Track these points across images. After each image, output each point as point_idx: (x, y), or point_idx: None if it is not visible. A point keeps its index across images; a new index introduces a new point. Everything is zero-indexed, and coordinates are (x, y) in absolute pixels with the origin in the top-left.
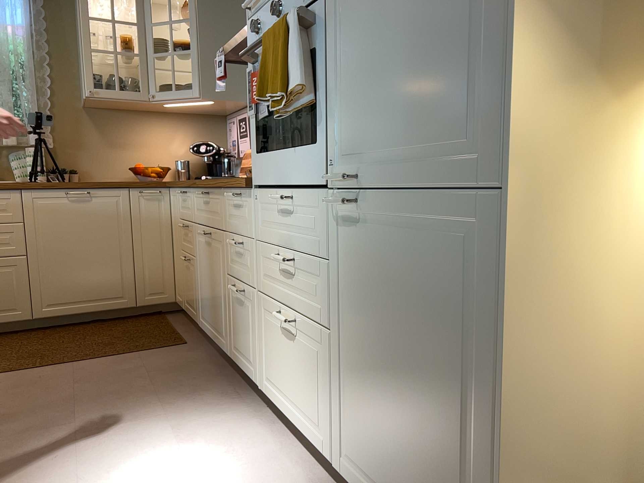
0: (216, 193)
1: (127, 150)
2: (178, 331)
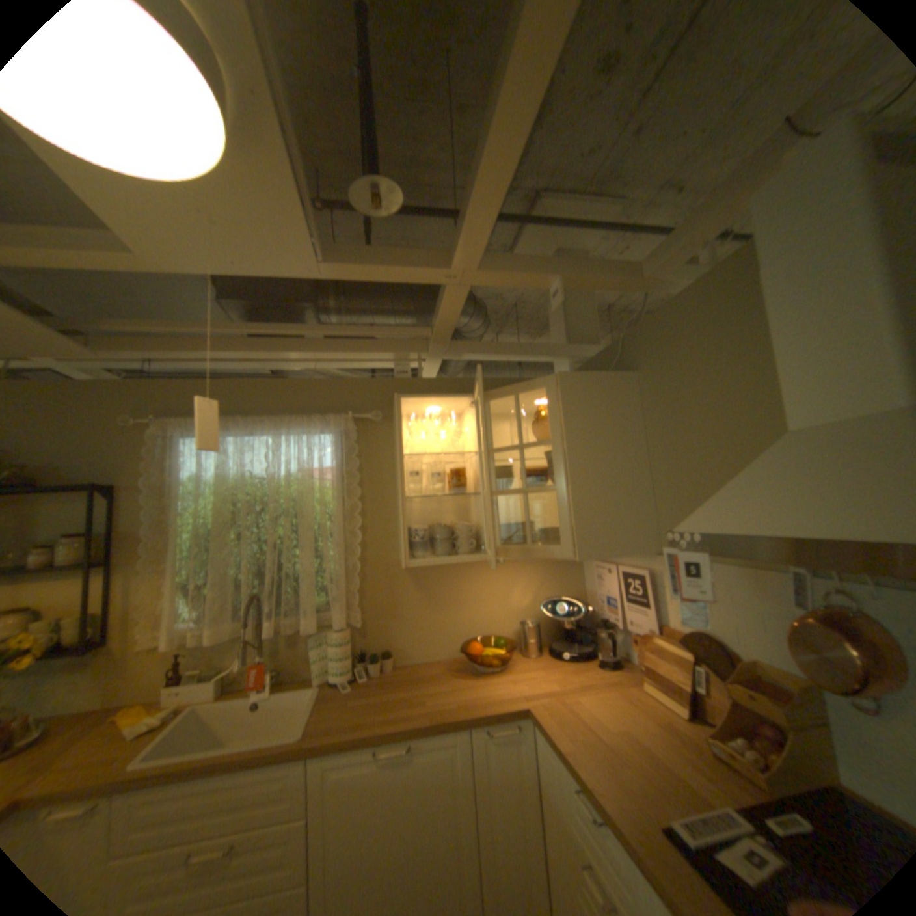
0: None
1: (455, 612)
2: None
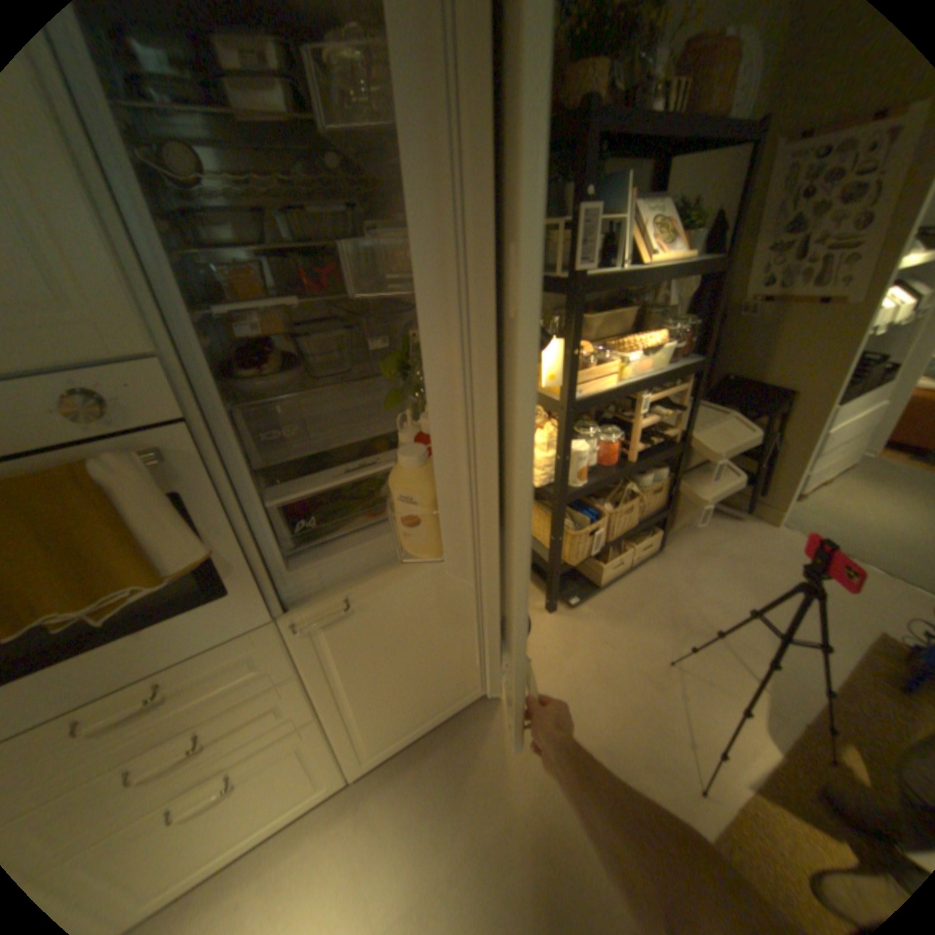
0: None
1: None
2: None
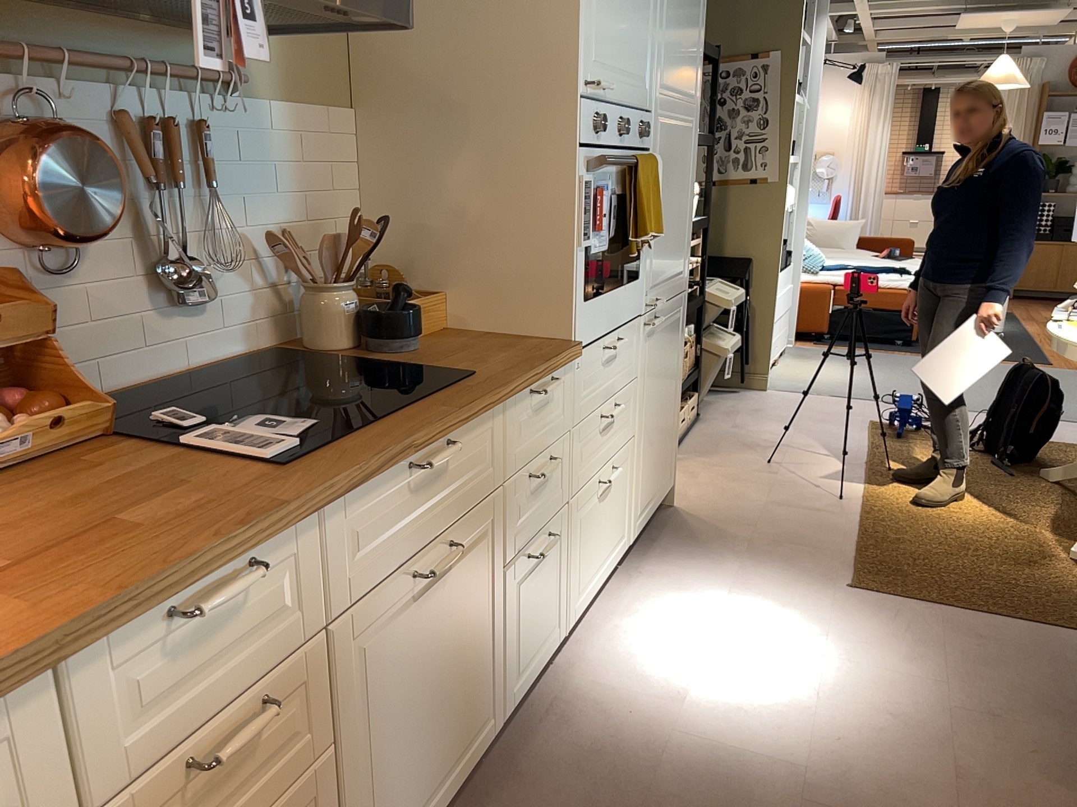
0: (480, 421)
1: None
2: None
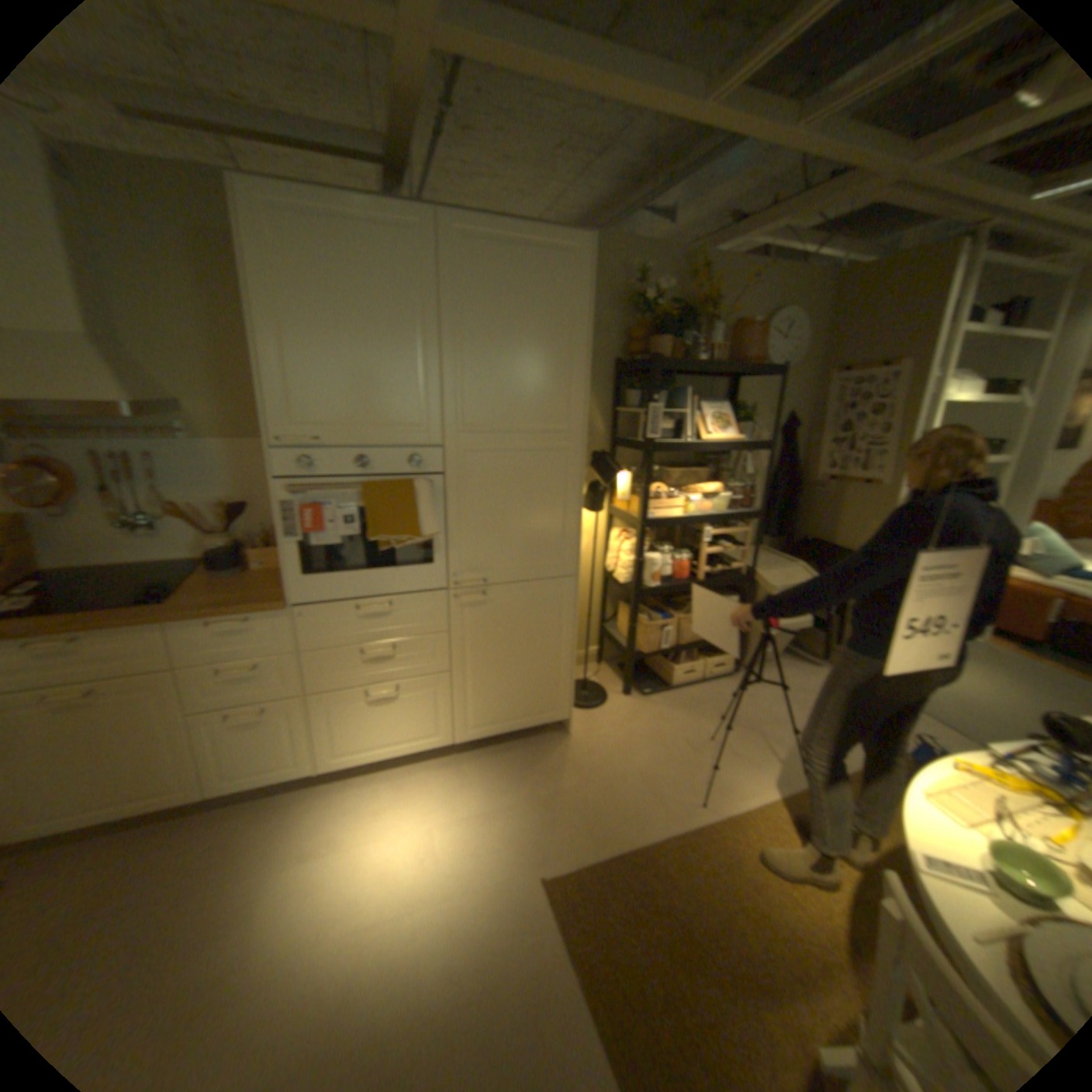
0: (120, 634)
1: None
2: None
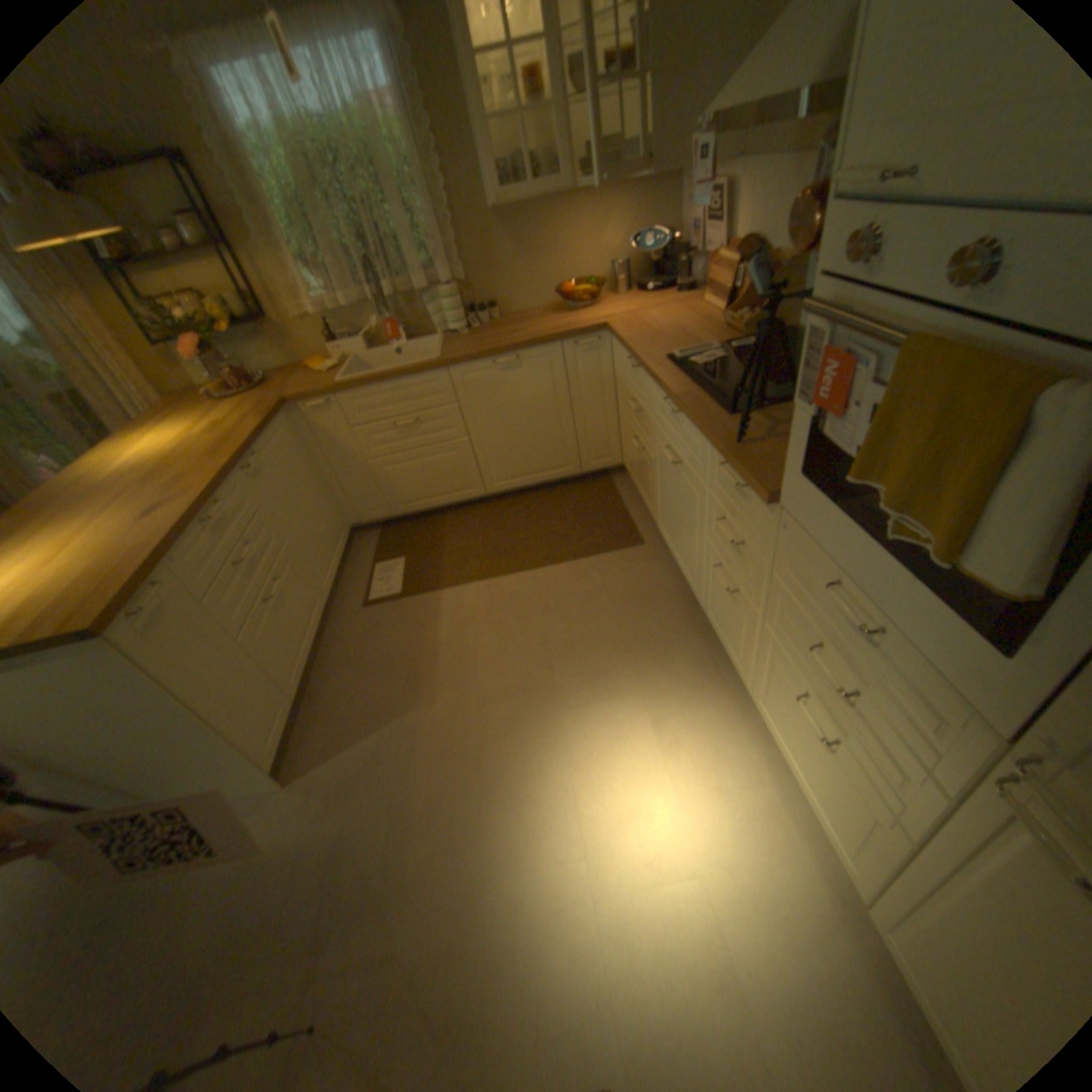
0: (696, 429)
1: (548, 258)
2: (630, 515)
